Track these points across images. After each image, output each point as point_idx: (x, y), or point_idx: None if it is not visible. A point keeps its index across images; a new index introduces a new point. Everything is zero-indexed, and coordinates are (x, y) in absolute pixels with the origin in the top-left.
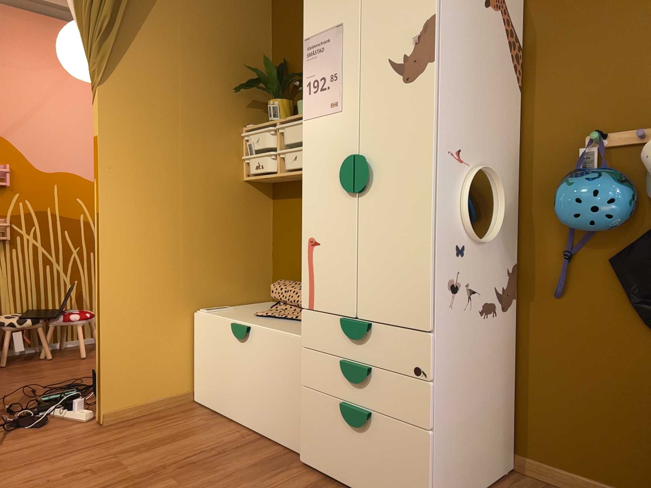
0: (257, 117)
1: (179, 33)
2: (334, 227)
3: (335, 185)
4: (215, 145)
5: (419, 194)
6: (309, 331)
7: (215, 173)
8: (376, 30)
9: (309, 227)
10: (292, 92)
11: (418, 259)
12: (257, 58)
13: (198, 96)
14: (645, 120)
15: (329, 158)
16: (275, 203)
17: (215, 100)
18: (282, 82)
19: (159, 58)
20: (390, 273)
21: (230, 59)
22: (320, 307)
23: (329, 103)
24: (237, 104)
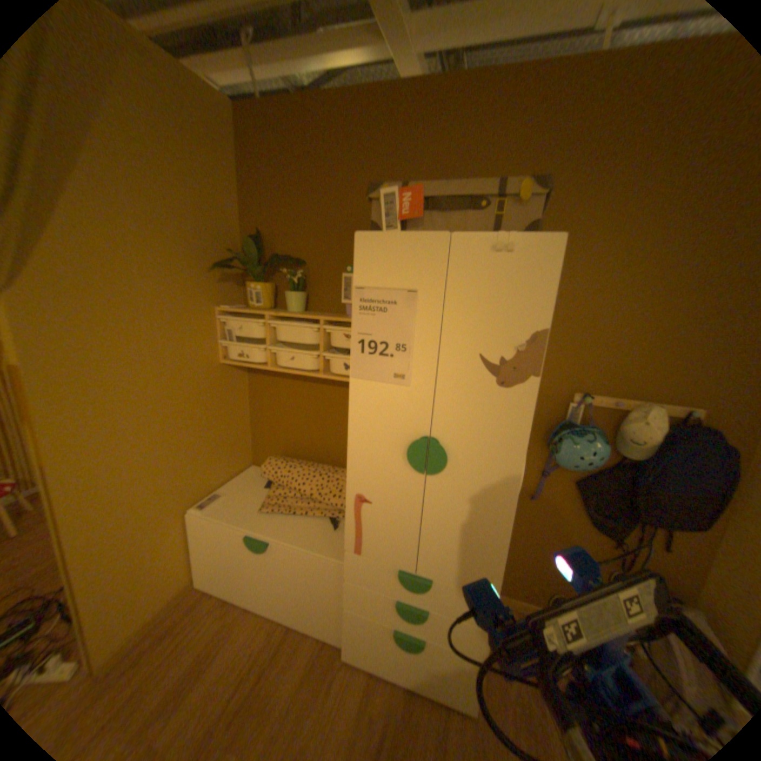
0: (230, 294)
1: (127, 198)
2: (393, 494)
3: (396, 456)
4: (190, 336)
5: (501, 493)
6: (355, 571)
7: (193, 366)
8: (465, 316)
9: (359, 485)
10: (272, 271)
11: (492, 544)
12: (225, 225)
13: (163, 282)
14: (623, 391)
15: (389, 429)
16: (253, 378)
17: (184, 283)
18: (262, 262)
19: (104, 236)
20: (458, 548)
21: (197, 228)
22: (371, 556)
23: (392, 373)
24: (209, 284)
